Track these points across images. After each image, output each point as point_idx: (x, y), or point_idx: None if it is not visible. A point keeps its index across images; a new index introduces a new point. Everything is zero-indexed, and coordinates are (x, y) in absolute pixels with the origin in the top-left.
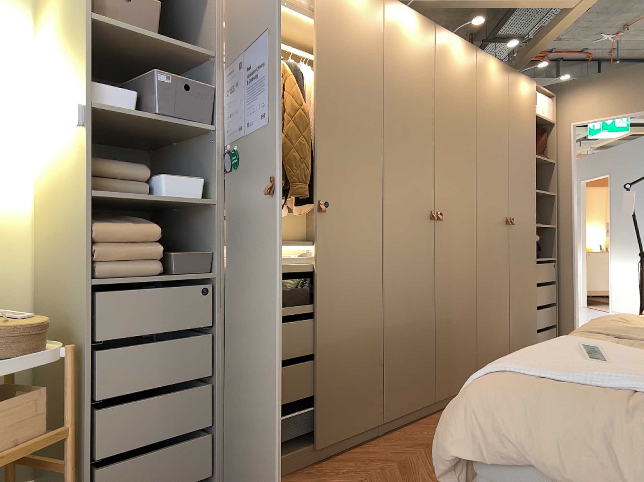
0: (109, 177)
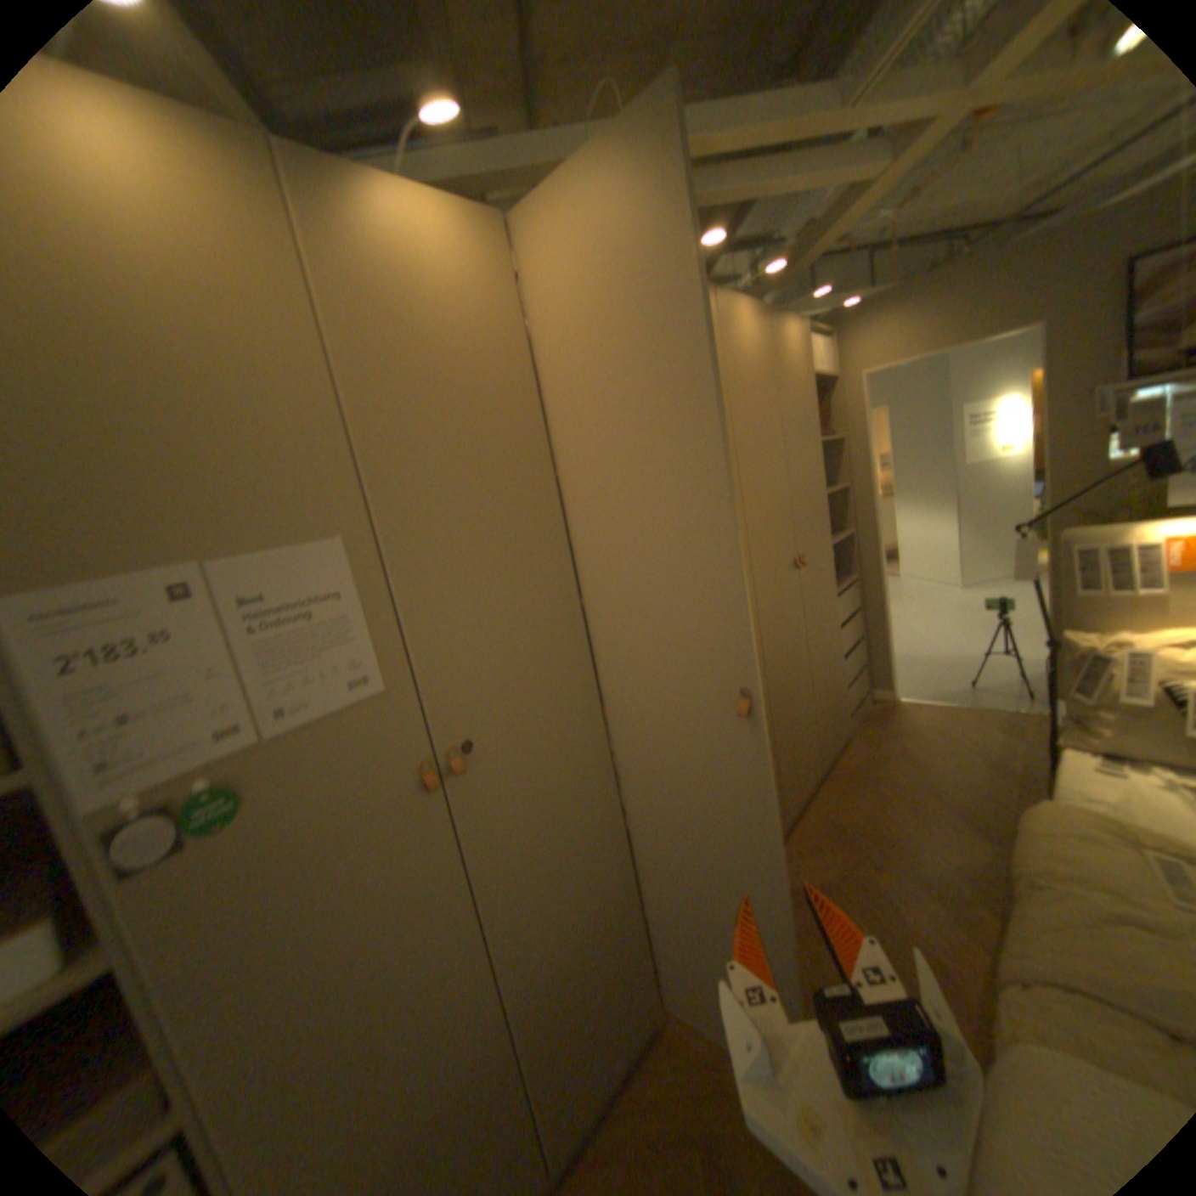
0: None
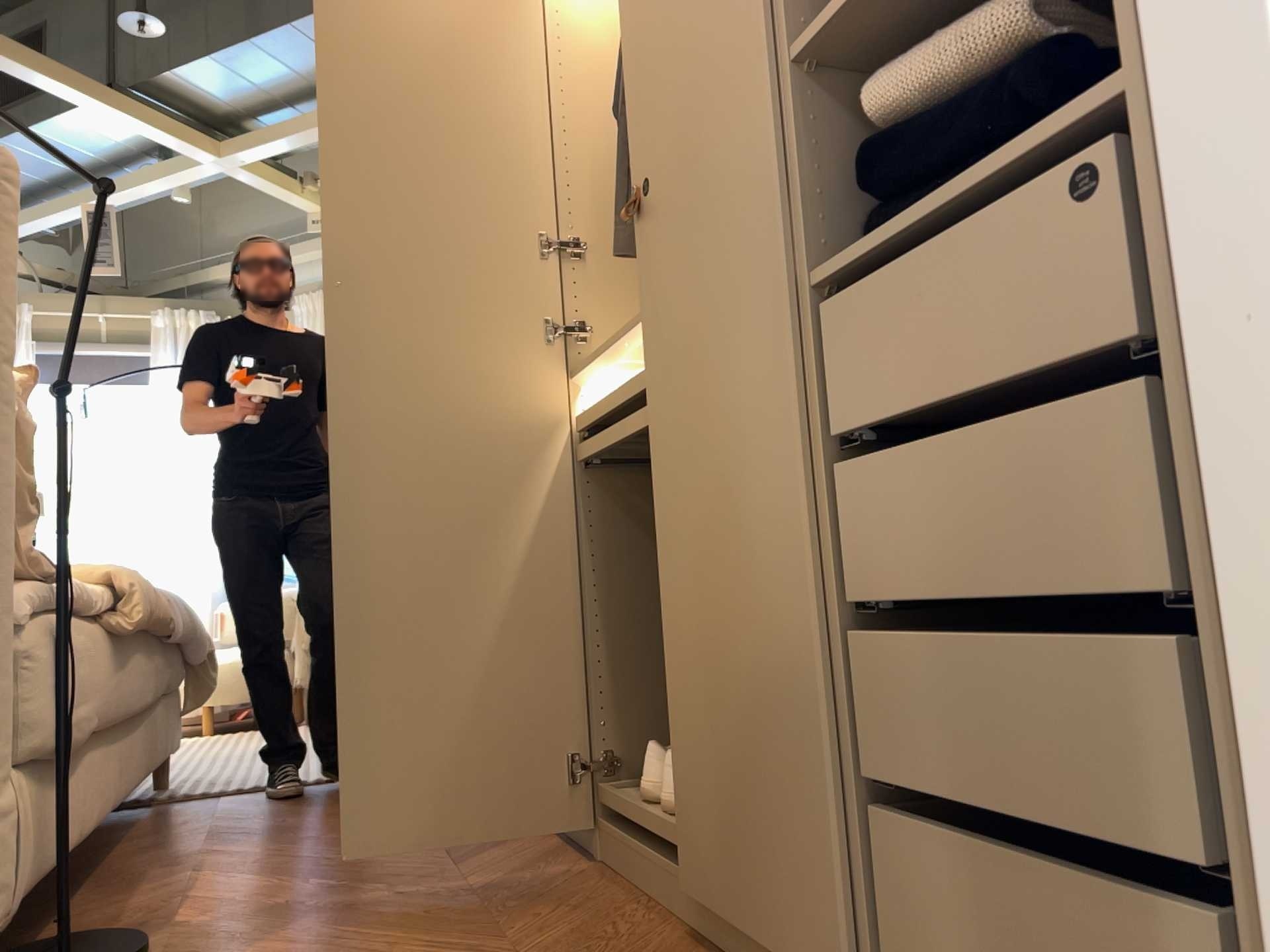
0: None
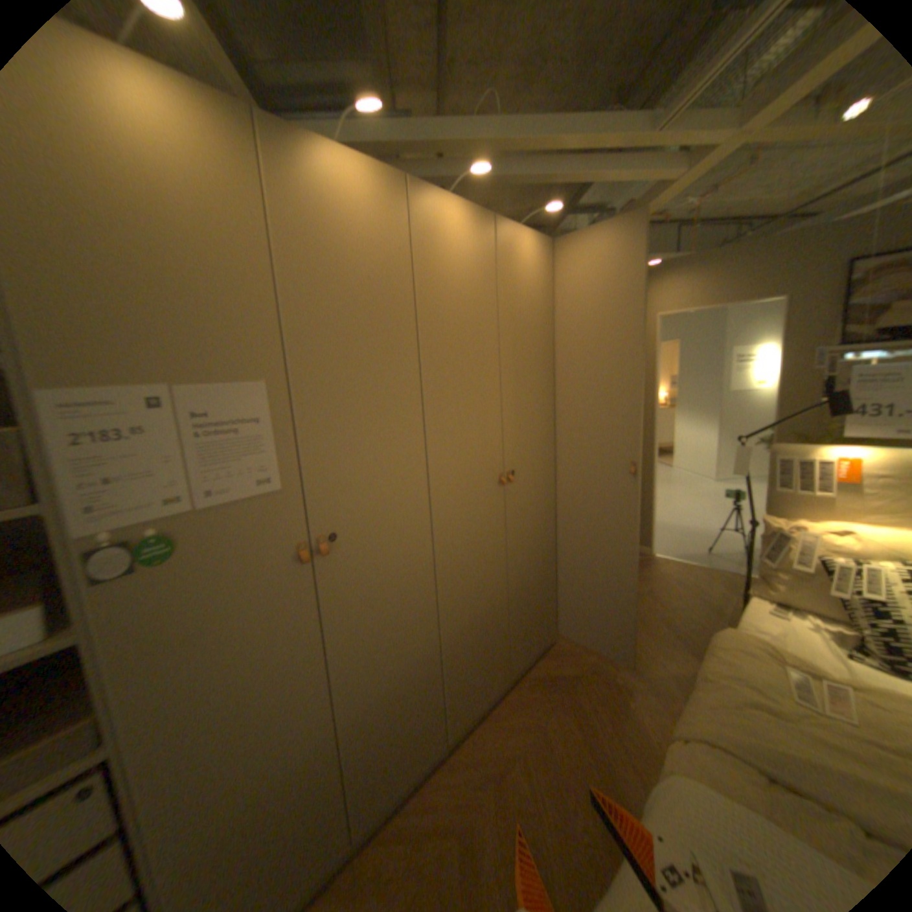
0: None
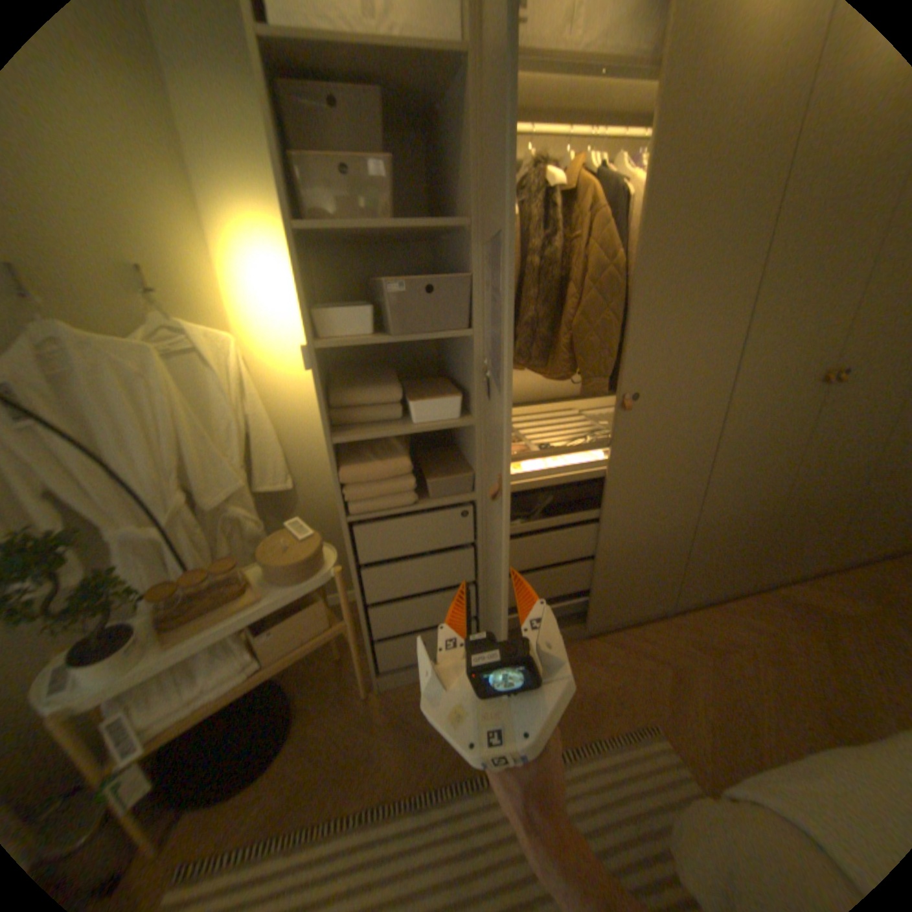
0: (360, 405)
